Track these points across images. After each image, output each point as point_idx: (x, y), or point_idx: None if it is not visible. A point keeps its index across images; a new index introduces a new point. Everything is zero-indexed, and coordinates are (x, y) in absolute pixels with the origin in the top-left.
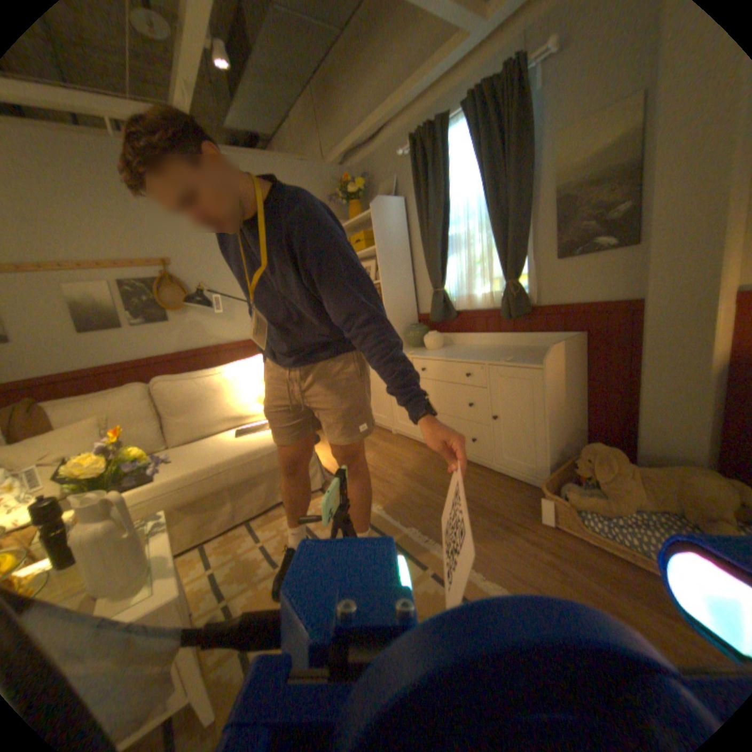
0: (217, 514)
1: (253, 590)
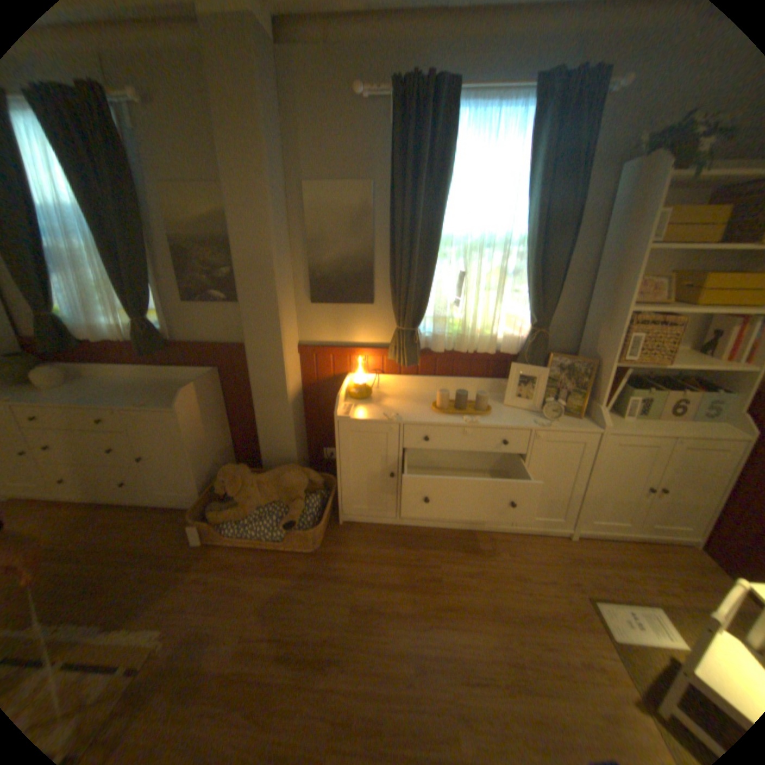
0: None
1: None
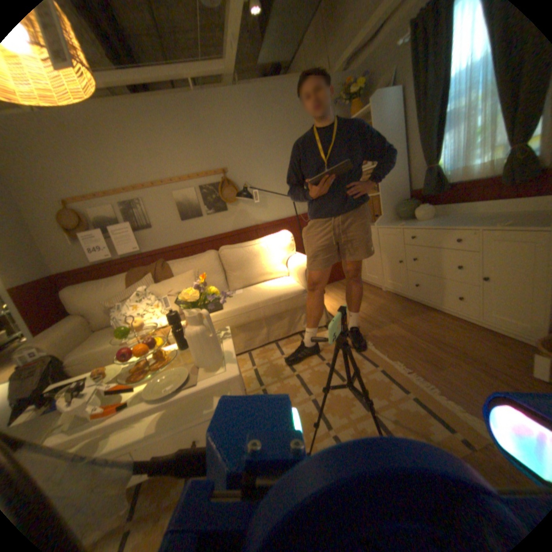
0: (258, 334)
1: (280, 383)
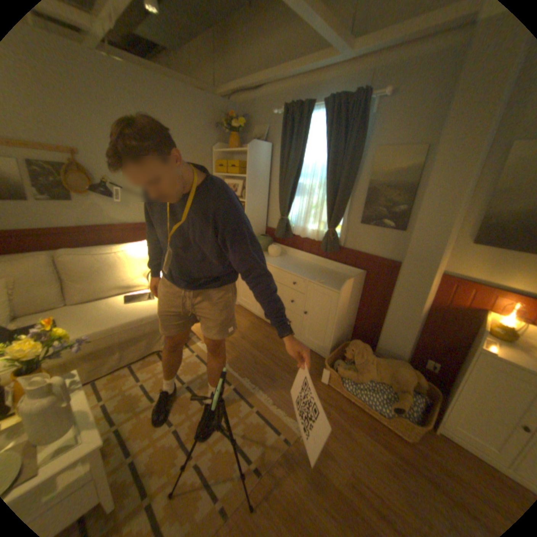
0: (108, 361)
1: (137, 419)
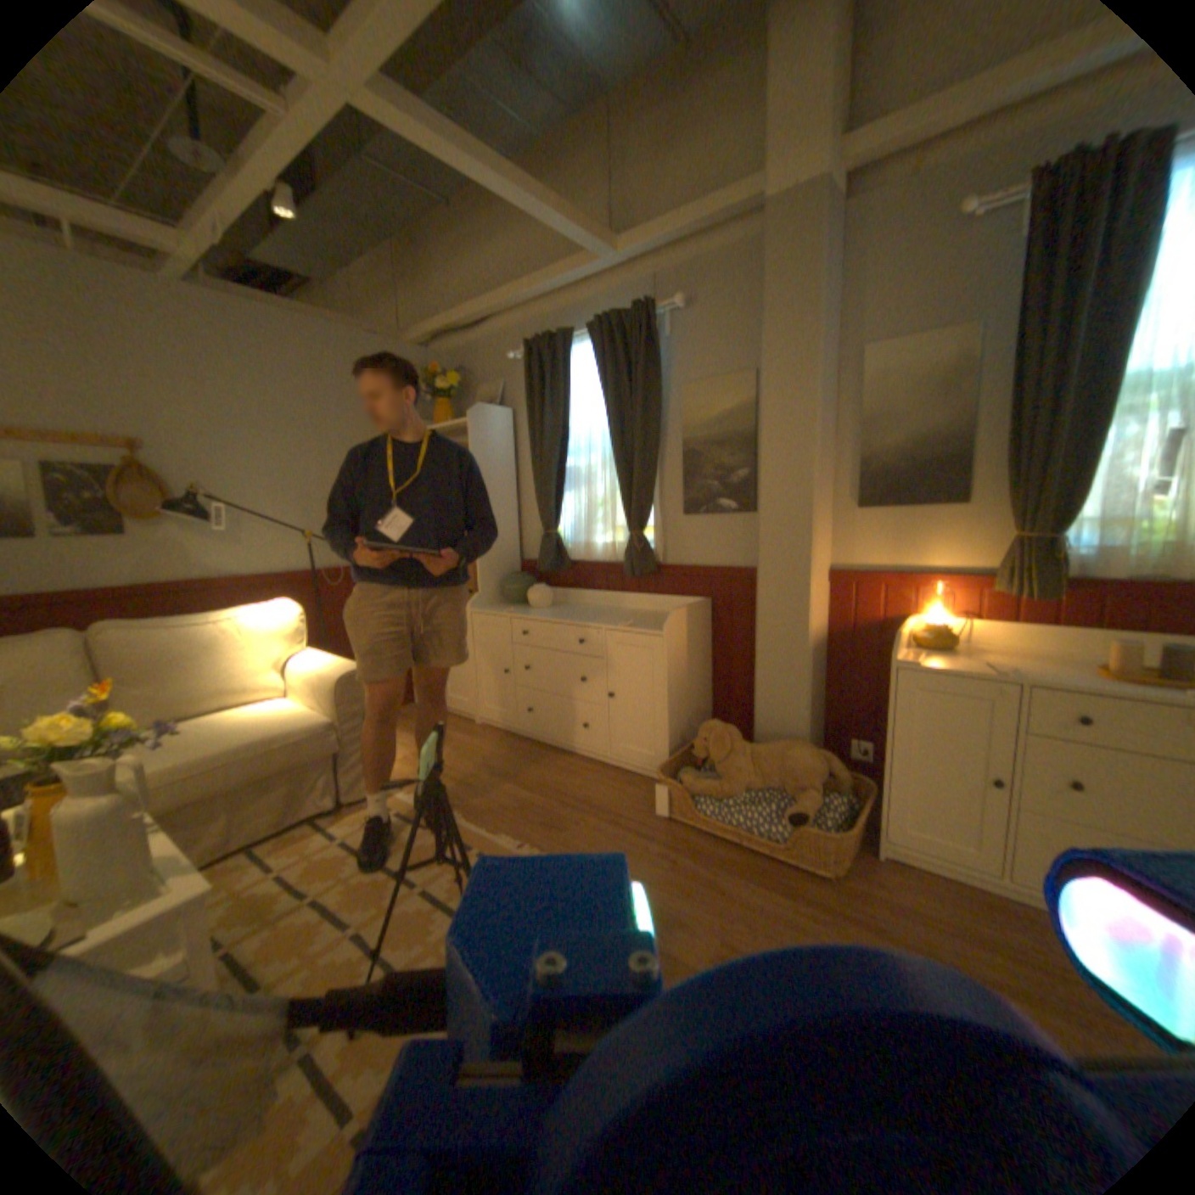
0: (200, 836)
1: (269, 930)
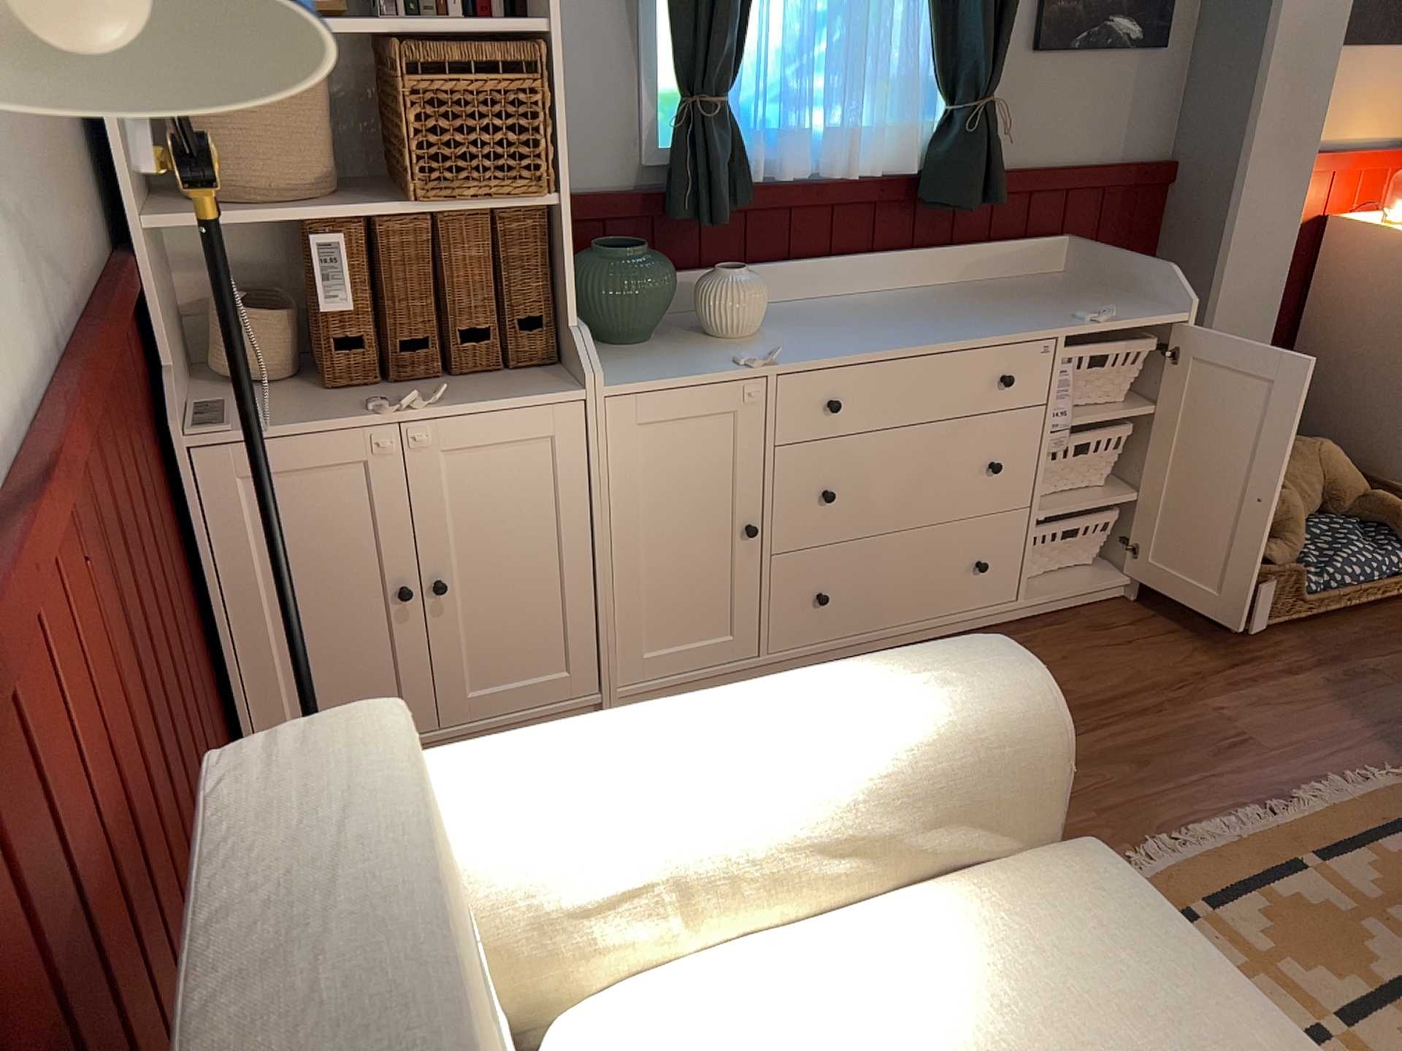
0: None
1: None
